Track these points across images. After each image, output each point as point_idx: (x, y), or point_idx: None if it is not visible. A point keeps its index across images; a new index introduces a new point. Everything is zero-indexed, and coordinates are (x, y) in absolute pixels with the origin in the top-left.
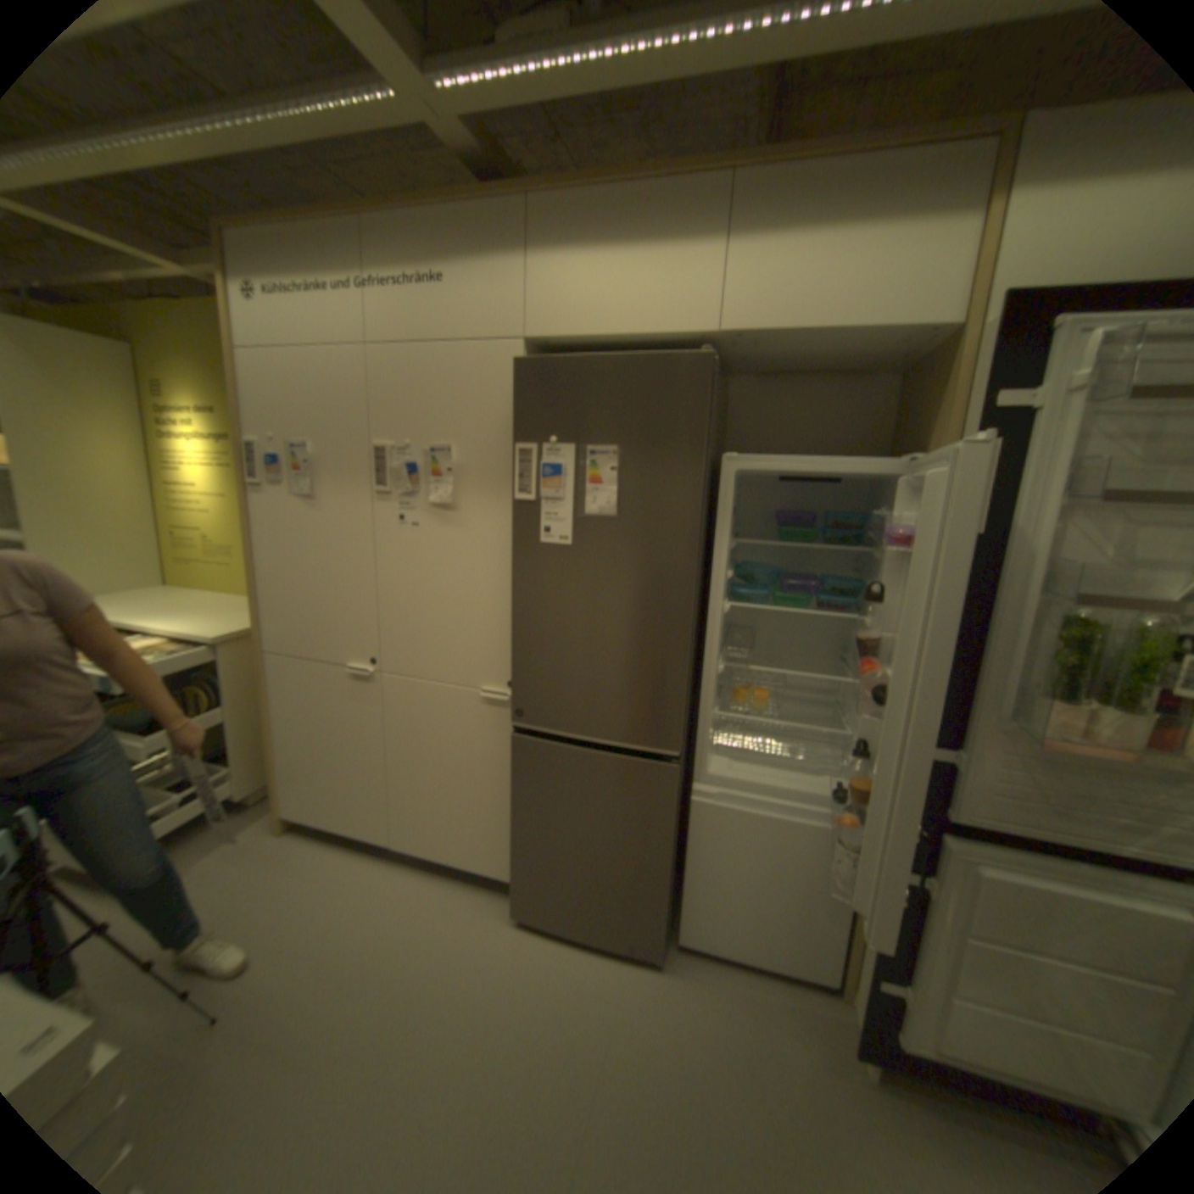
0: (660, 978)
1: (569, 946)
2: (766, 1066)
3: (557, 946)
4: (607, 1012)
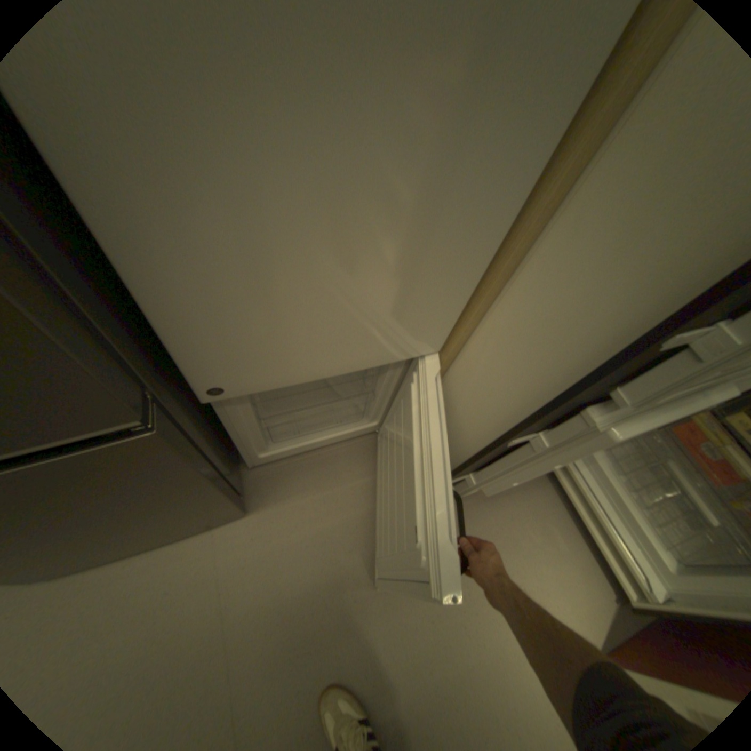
0: (245, 519)
1: (133, 552)
2: (355, 534)
3: (117, 563)
4: (206, 592)
